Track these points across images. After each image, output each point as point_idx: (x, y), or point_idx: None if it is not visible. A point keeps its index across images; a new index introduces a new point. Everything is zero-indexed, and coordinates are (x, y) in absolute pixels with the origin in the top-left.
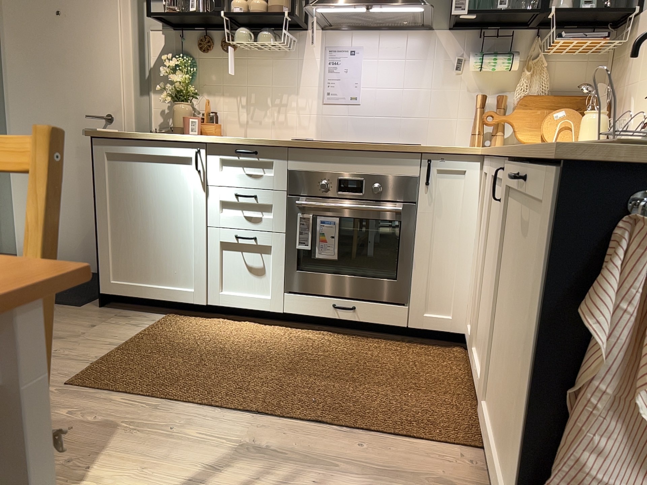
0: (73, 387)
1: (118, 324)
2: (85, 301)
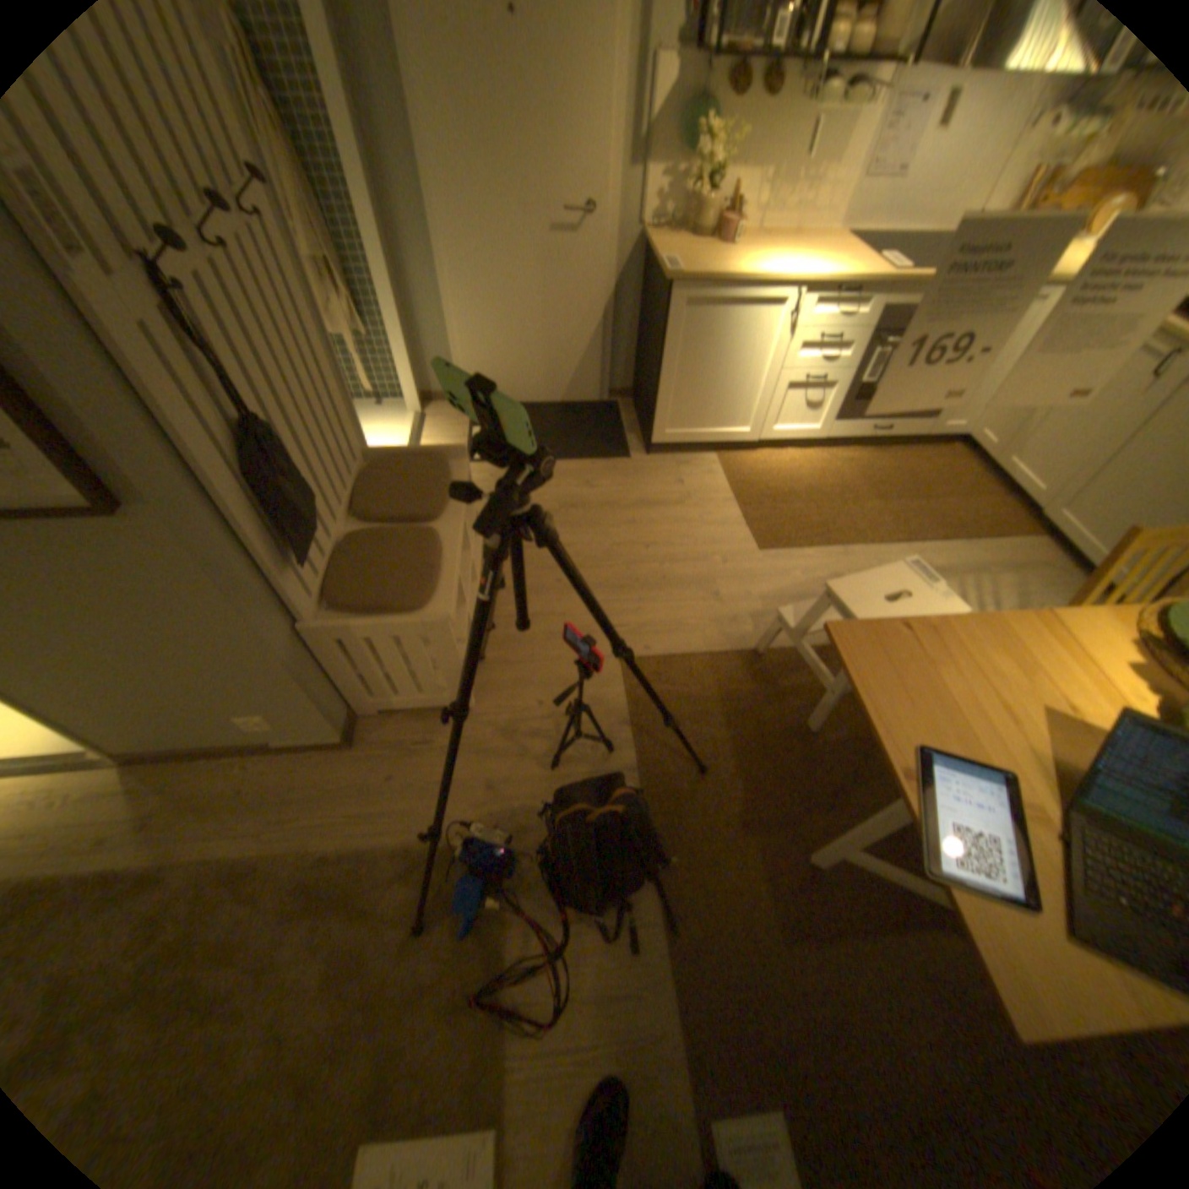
0: (772, 550)
1: (702, 476)
2: (625, 451)
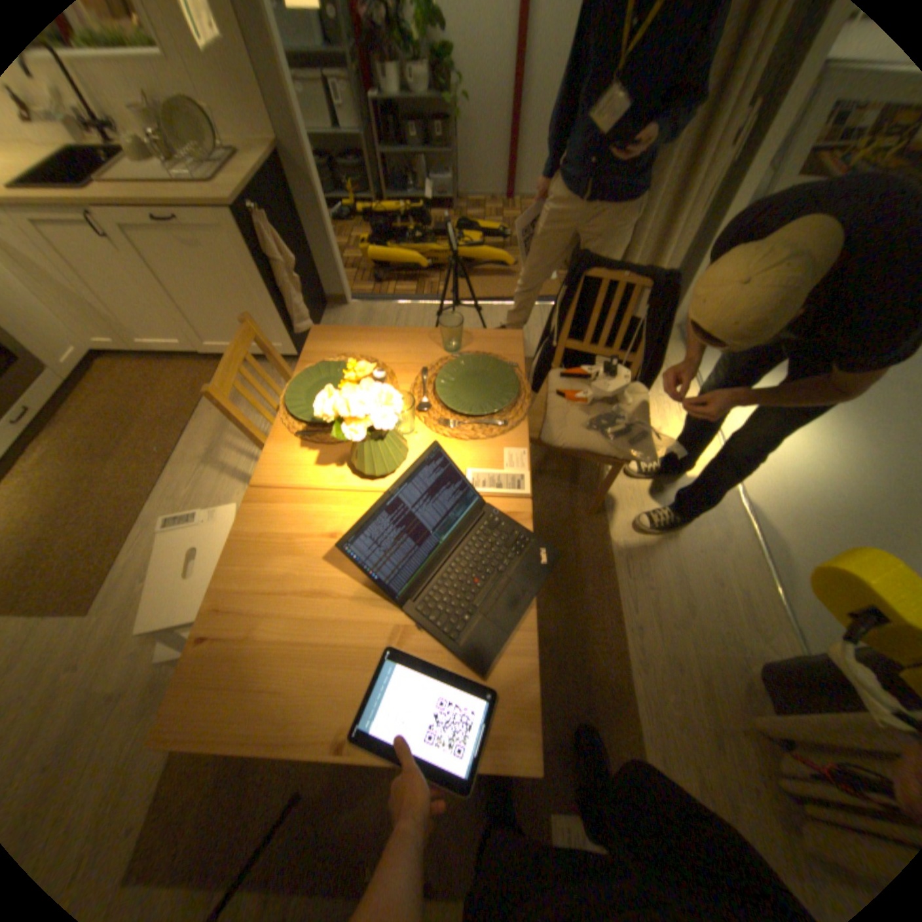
0: (91, 604)
1: None
2: None
